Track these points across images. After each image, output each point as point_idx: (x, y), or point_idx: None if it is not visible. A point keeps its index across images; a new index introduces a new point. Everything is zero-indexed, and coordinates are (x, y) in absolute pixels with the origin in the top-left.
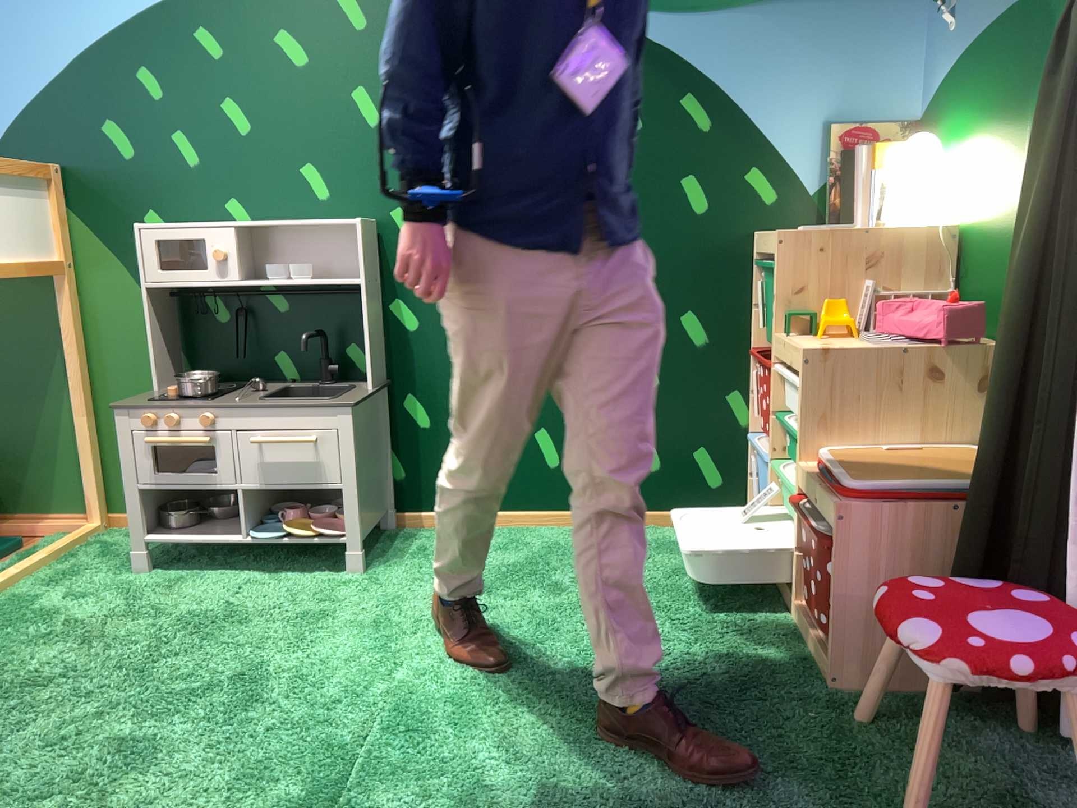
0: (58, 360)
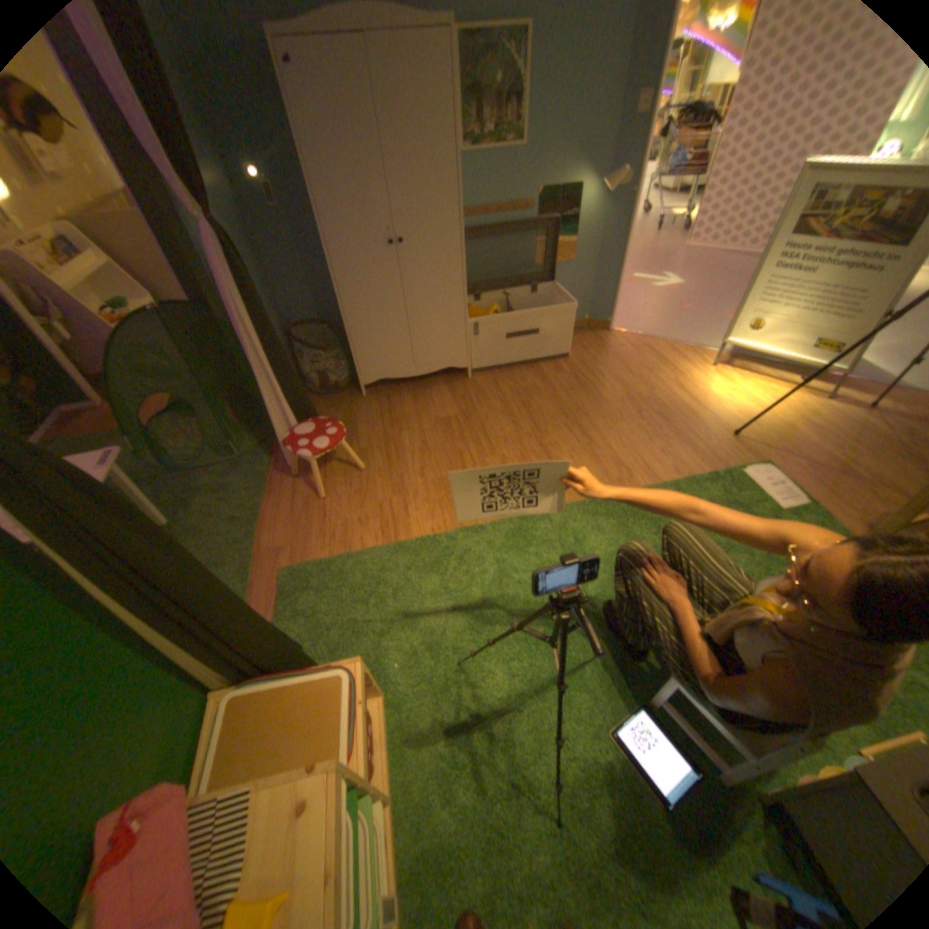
0: None
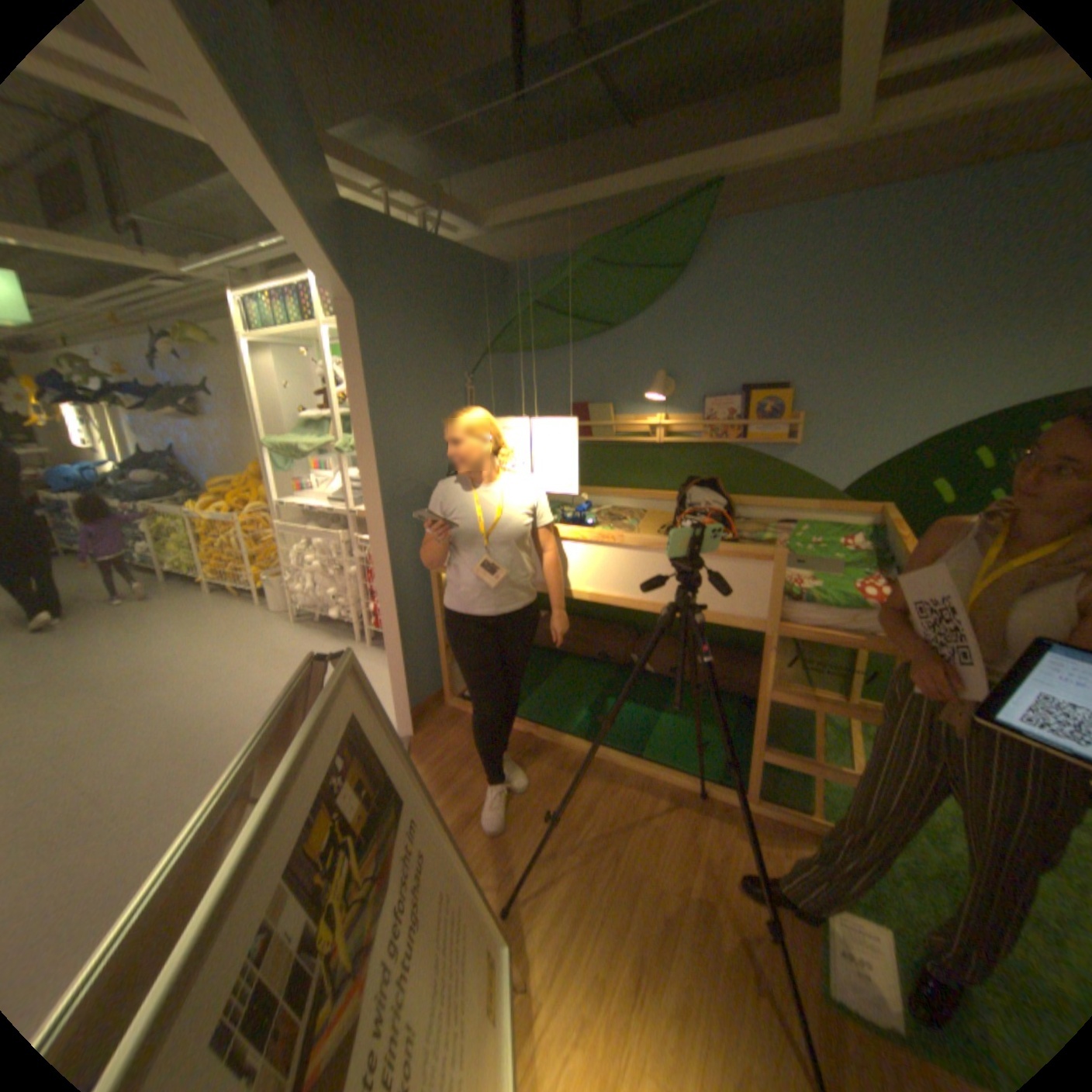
0: None
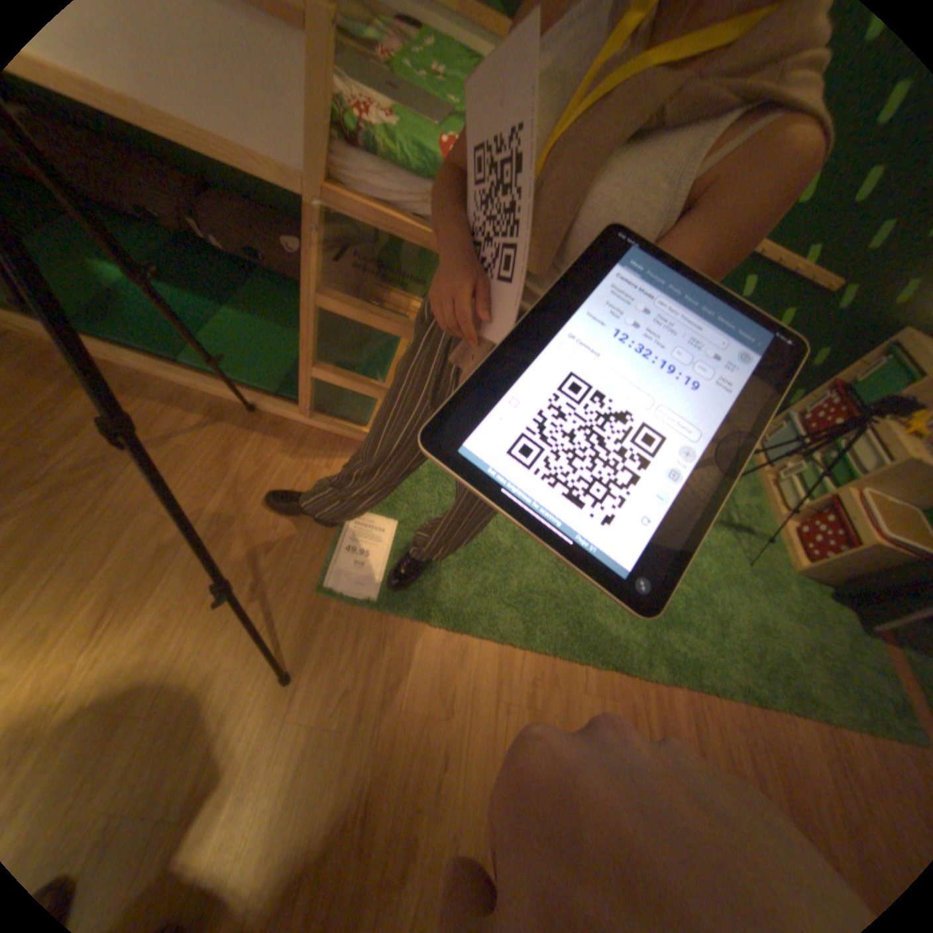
0: None
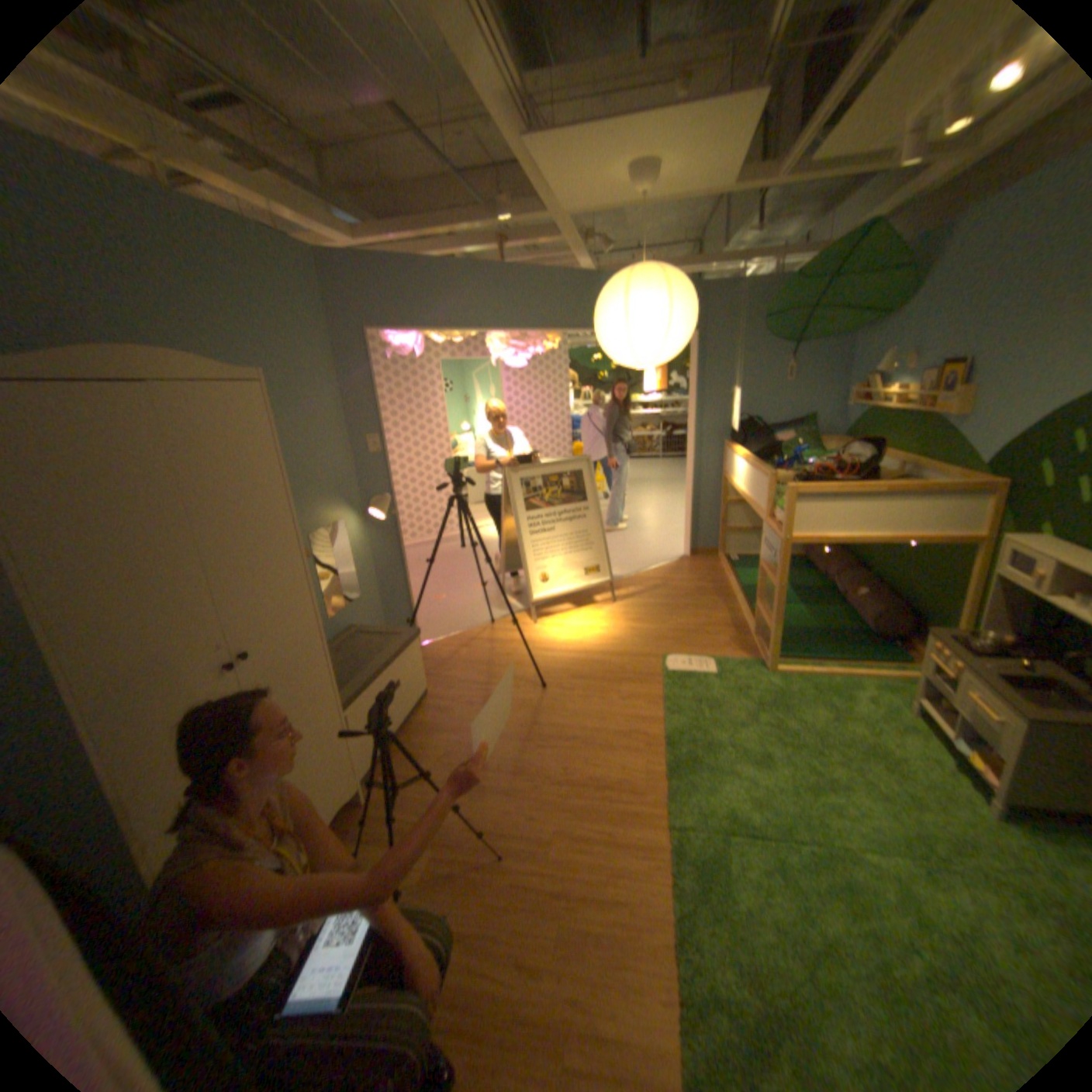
0: (972, 586)
